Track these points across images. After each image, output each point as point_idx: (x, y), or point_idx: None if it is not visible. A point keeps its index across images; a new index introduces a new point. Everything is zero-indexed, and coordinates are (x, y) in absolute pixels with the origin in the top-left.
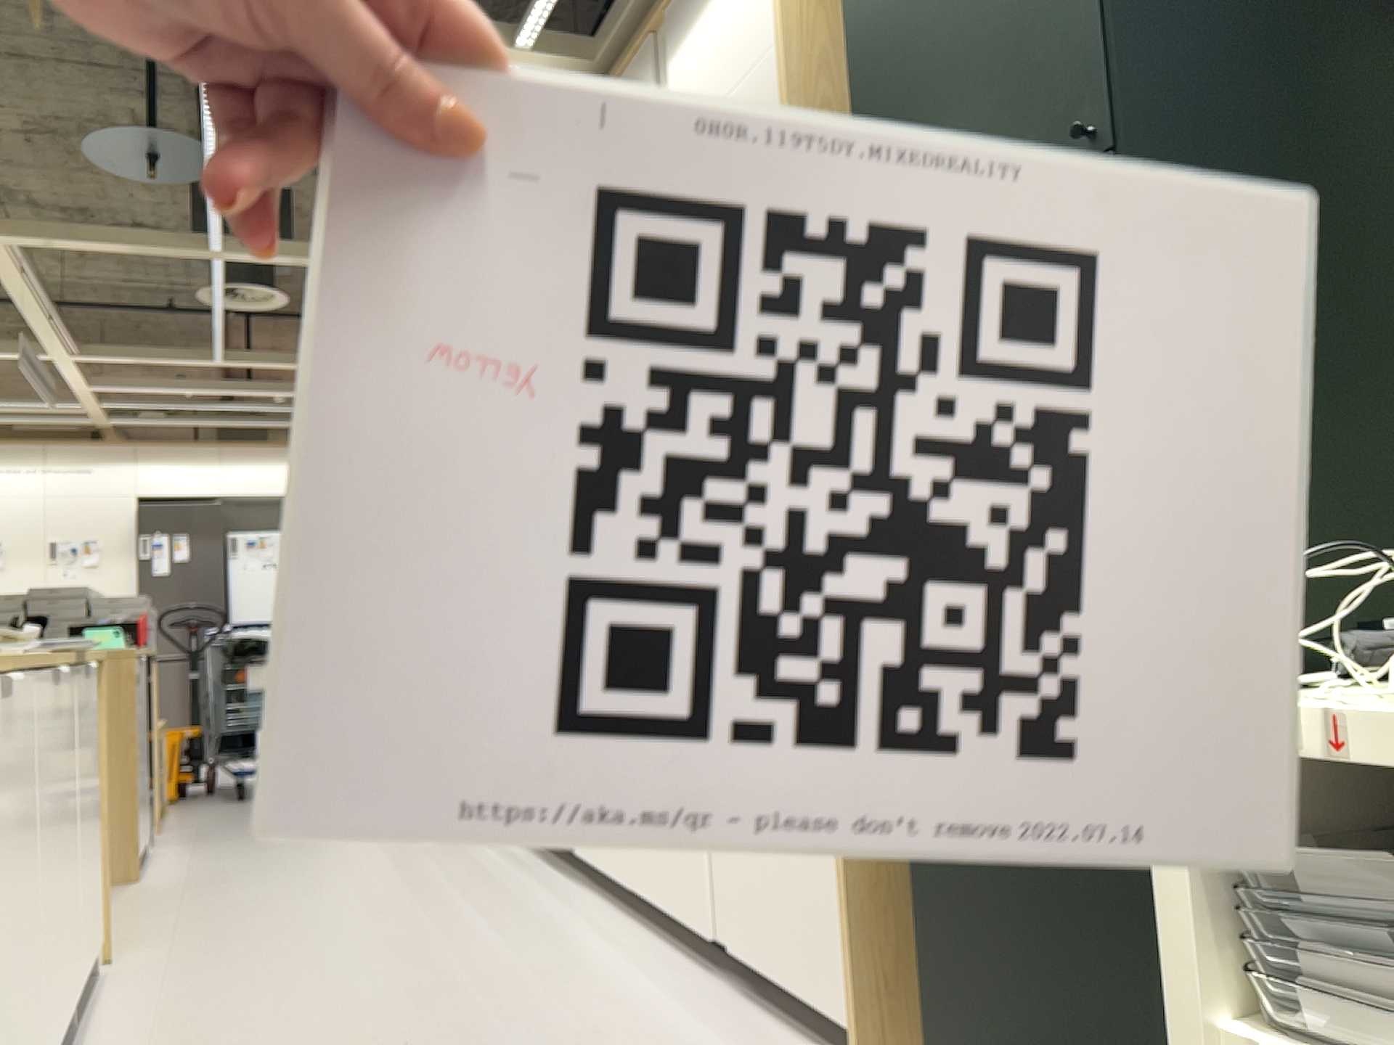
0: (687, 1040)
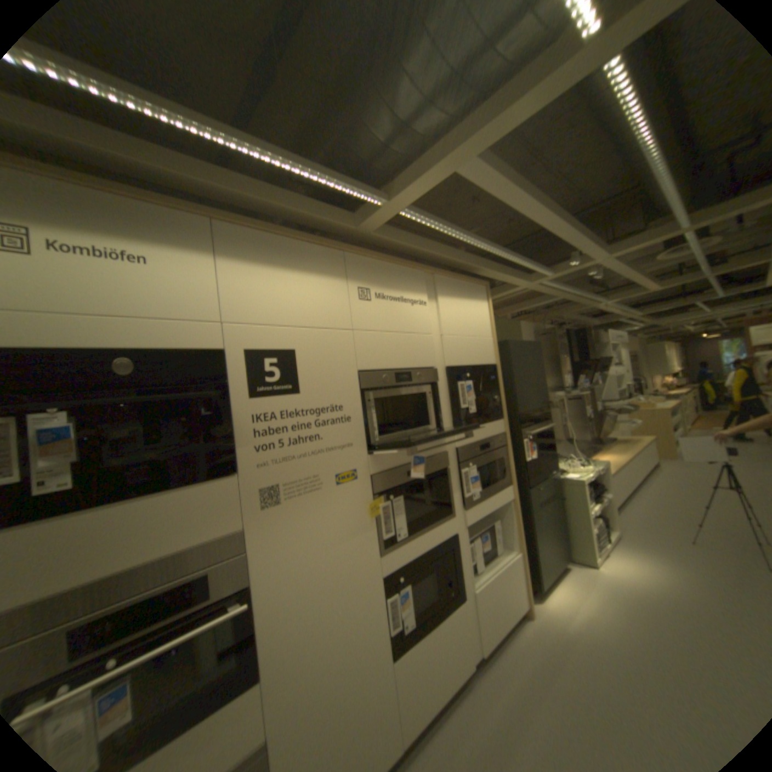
0: (533, 674)
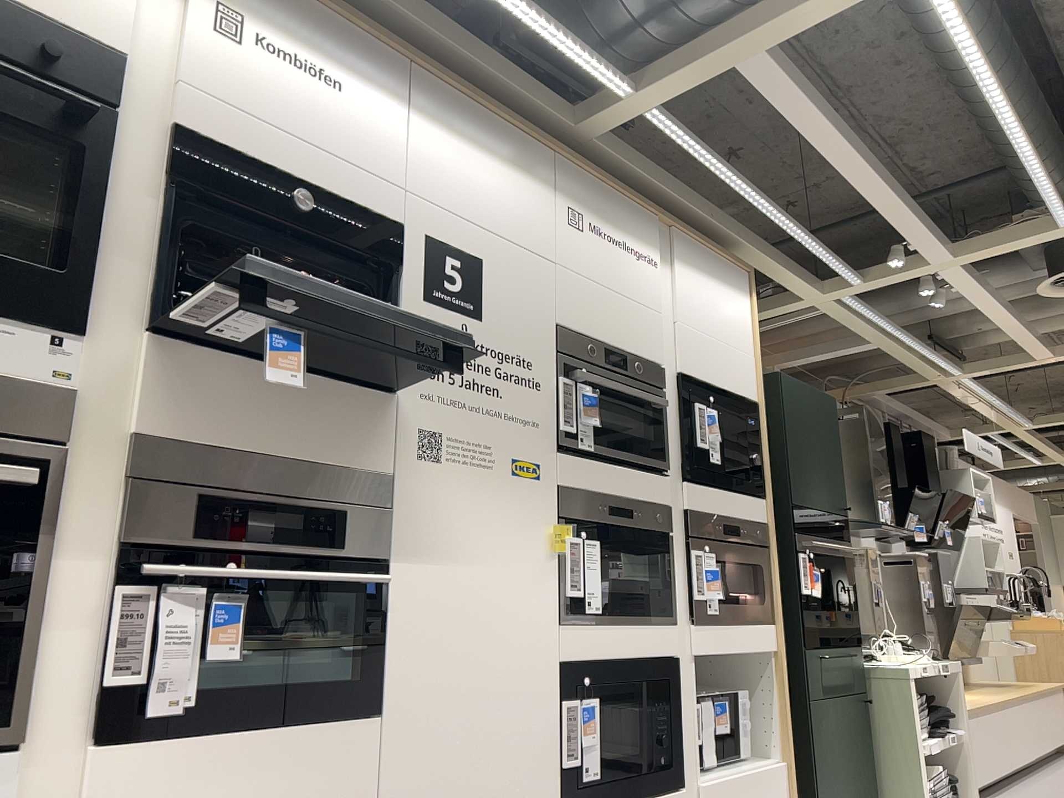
0: None
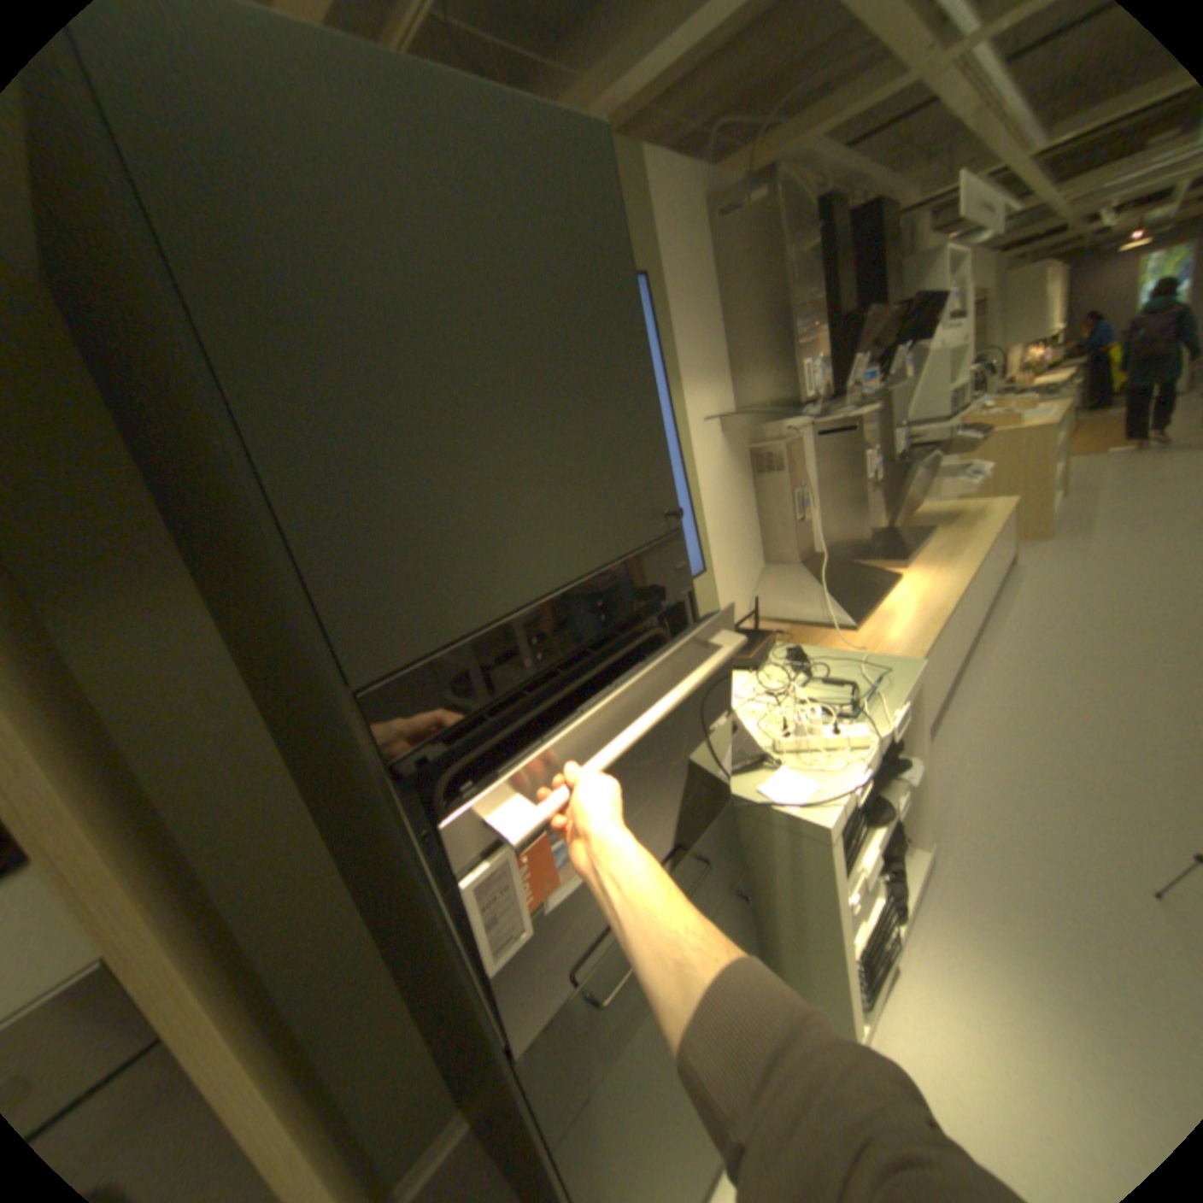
0: None
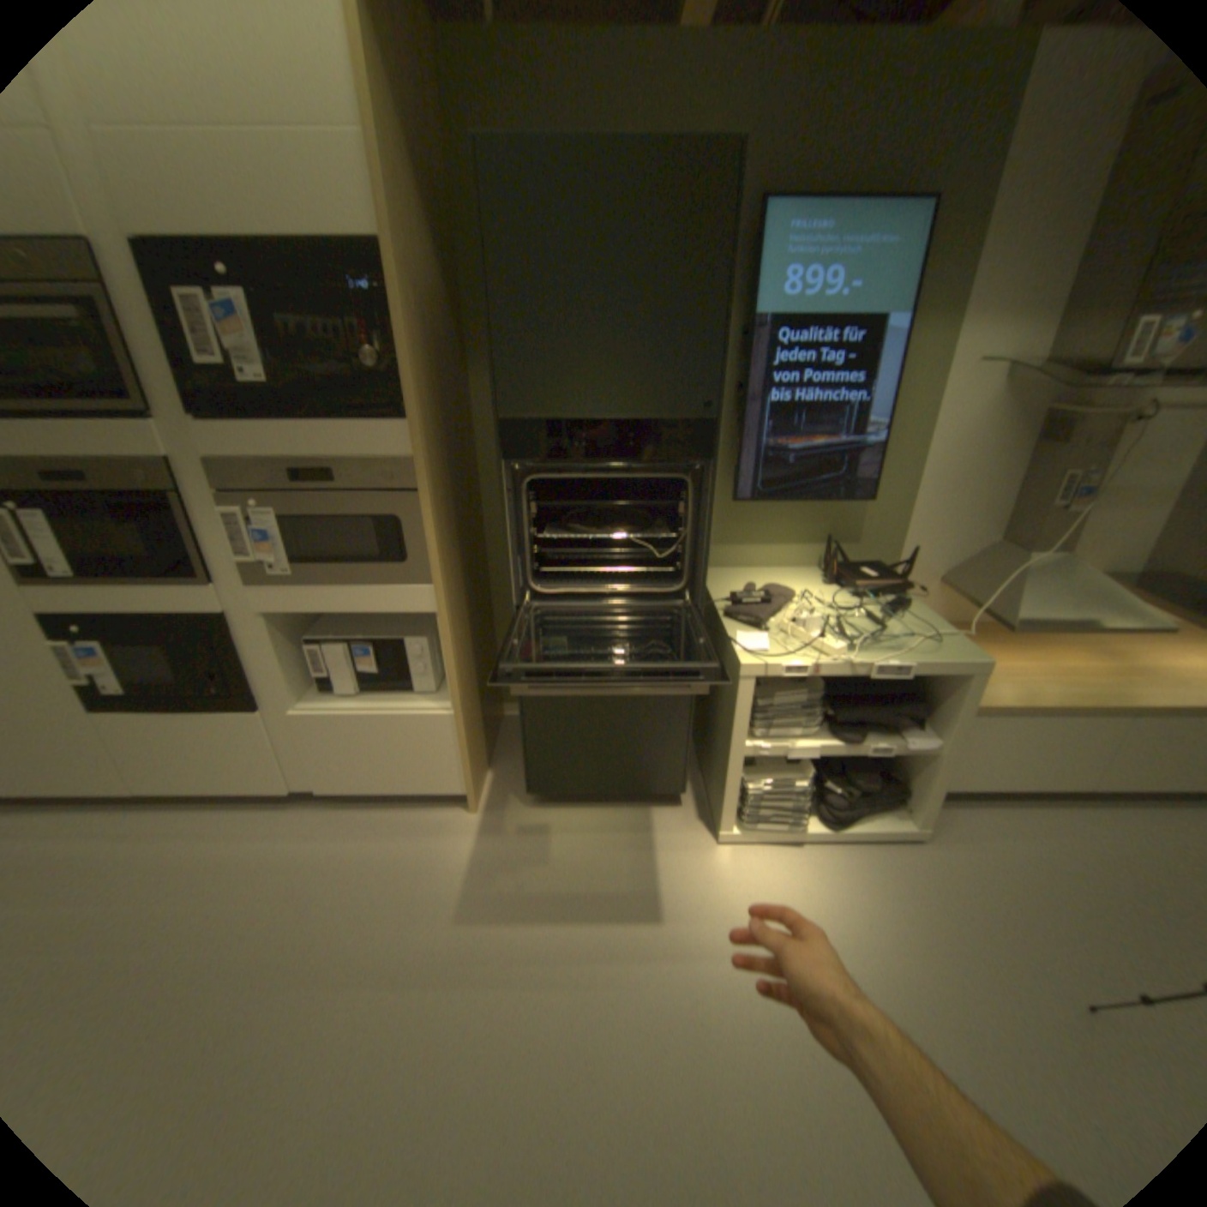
0: (341, 857)
